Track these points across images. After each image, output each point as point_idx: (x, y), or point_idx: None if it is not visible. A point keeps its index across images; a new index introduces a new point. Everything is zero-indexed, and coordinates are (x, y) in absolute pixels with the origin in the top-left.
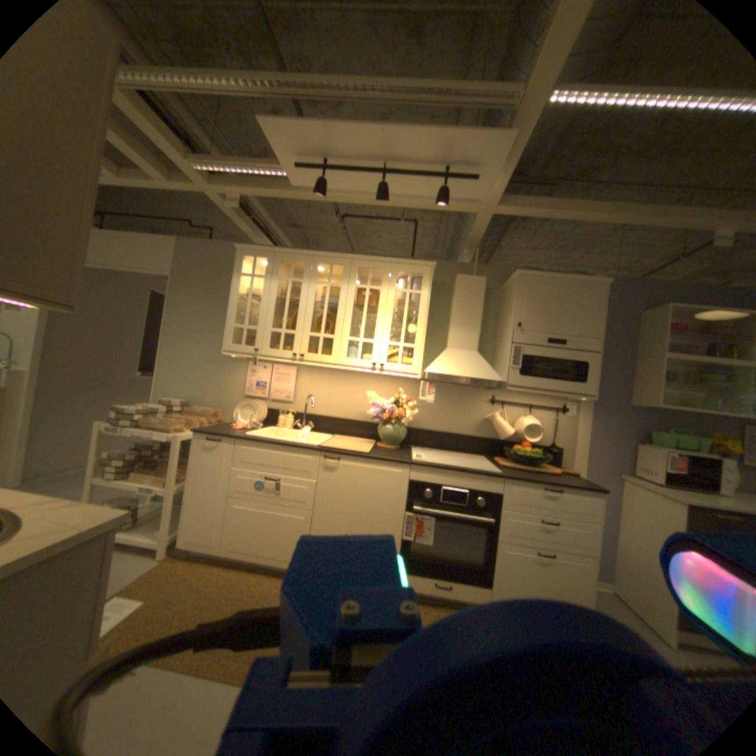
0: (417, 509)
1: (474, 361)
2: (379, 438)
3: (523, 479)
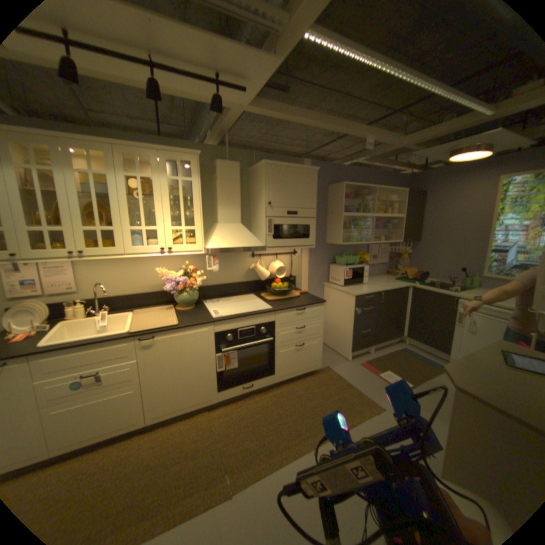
0: (225, 351)
1: (242, 233)
2: (178, 304)
3: (285, 309)
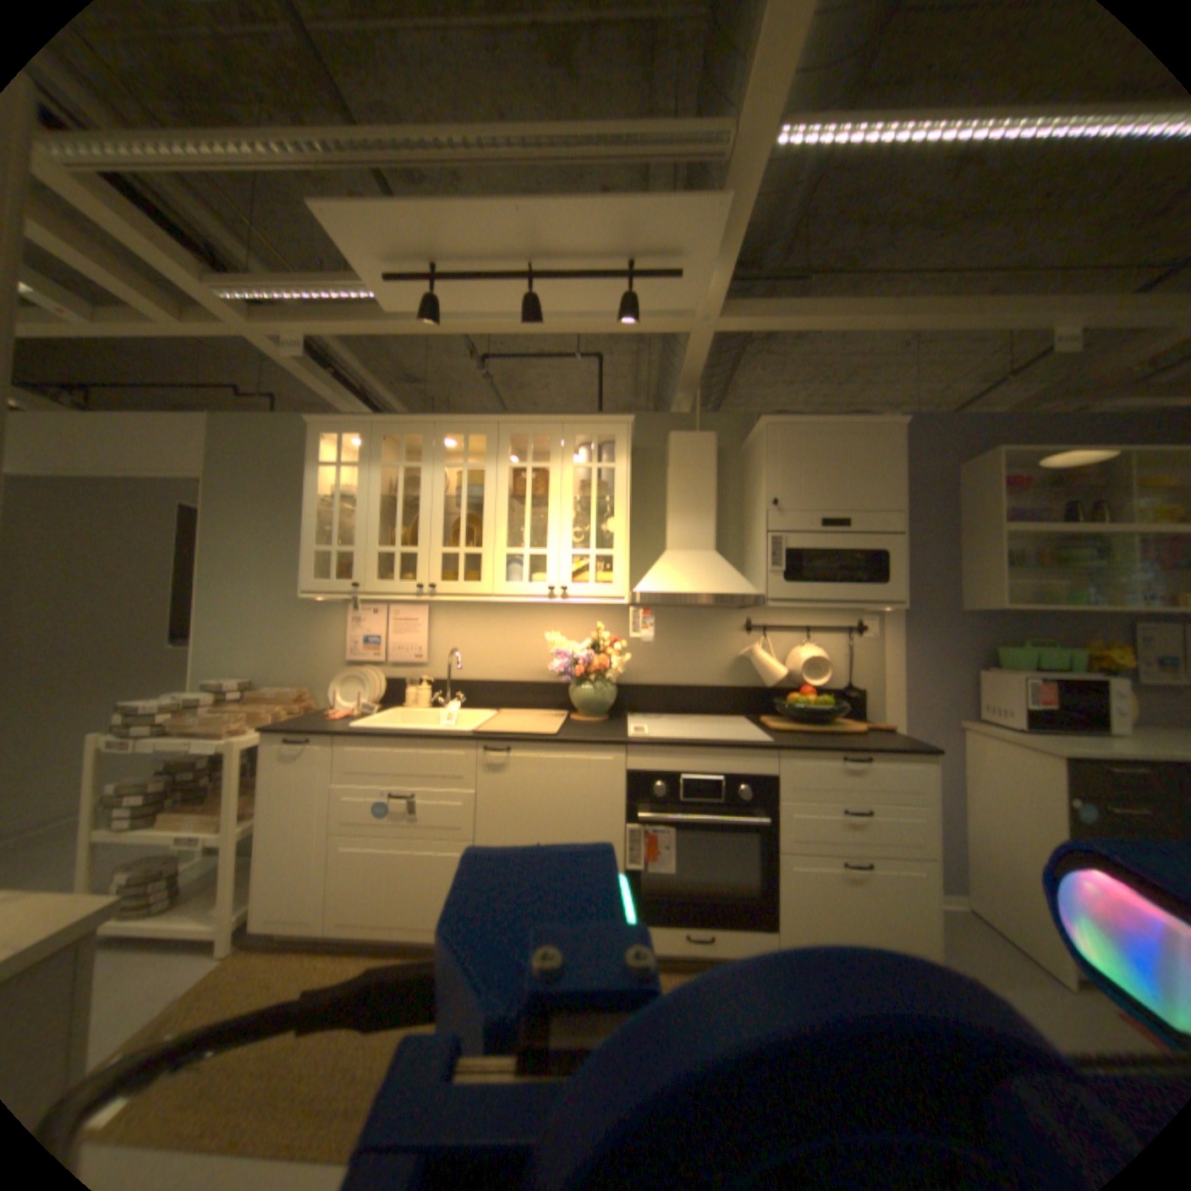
0: (644, 817)
1: (711, 567)
2: (573, 707)
3: (808, 748)
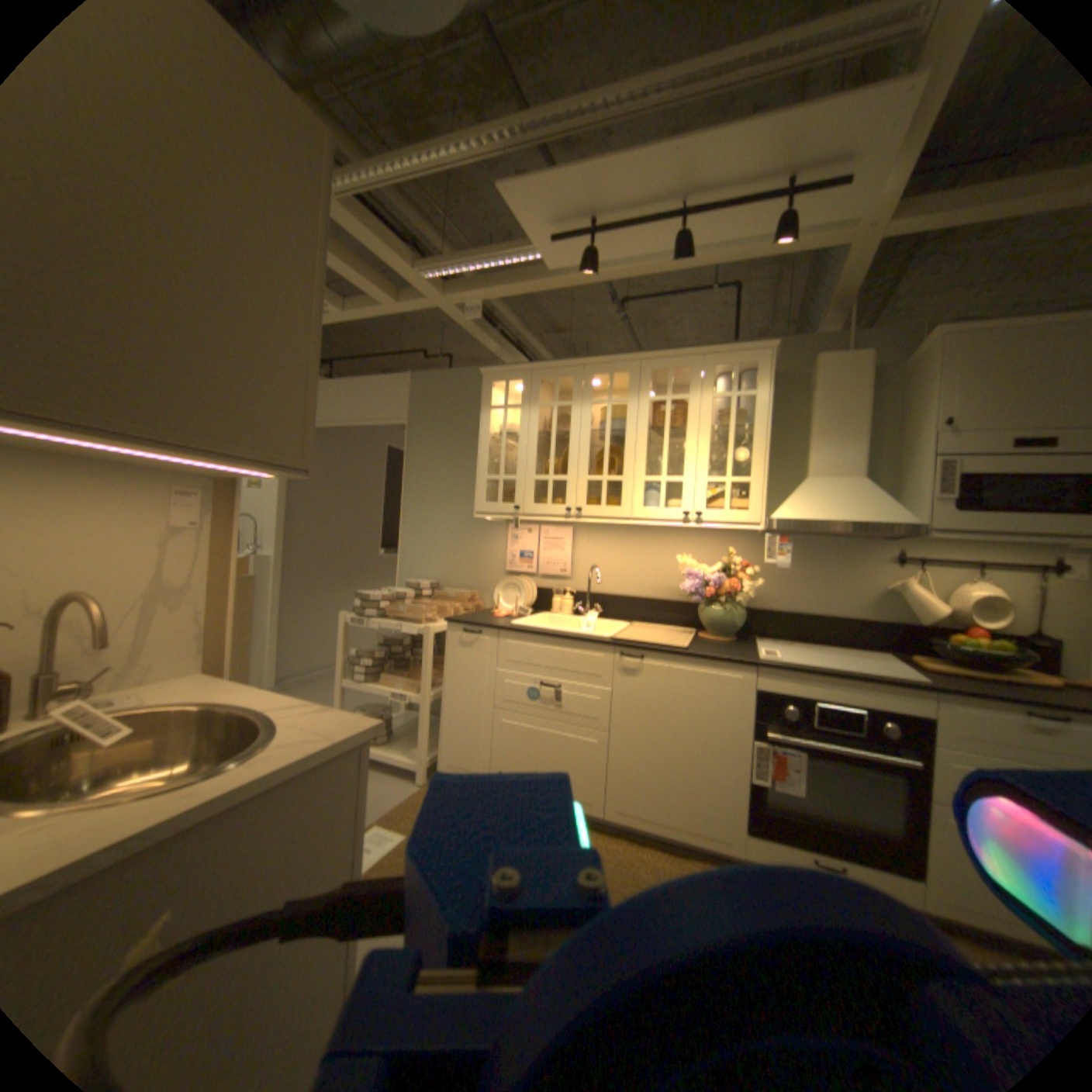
0: (774, 737)
1: (863, 494)
2: (702, 626)
3: (979, 695)
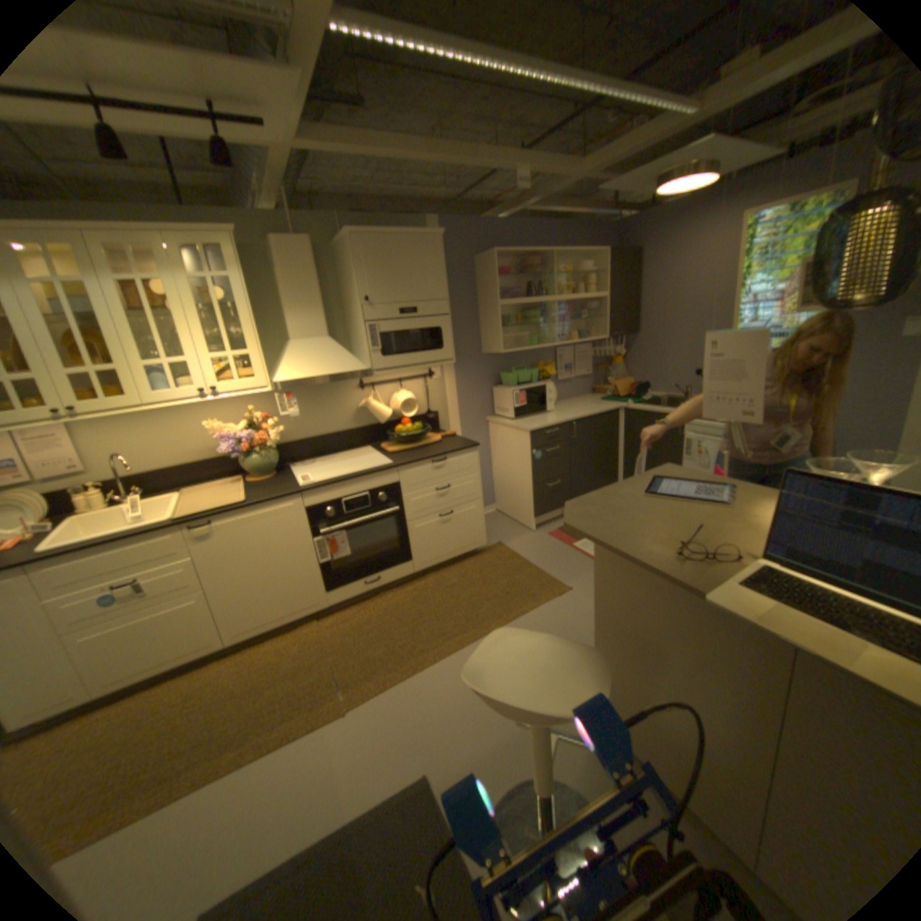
0: (326, 533)
1: (332, 353)
2: (249, 474)
3: (414, 463)
